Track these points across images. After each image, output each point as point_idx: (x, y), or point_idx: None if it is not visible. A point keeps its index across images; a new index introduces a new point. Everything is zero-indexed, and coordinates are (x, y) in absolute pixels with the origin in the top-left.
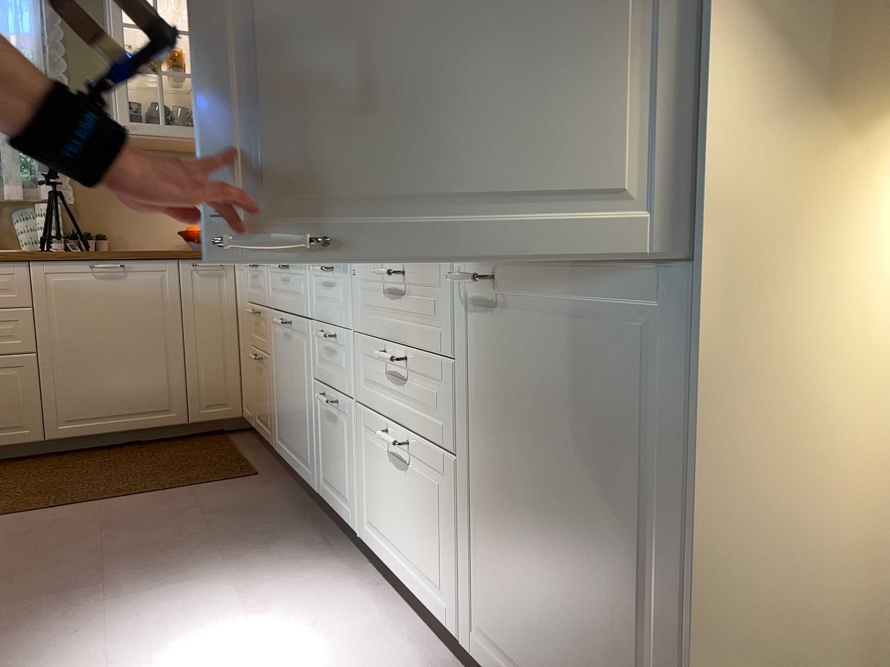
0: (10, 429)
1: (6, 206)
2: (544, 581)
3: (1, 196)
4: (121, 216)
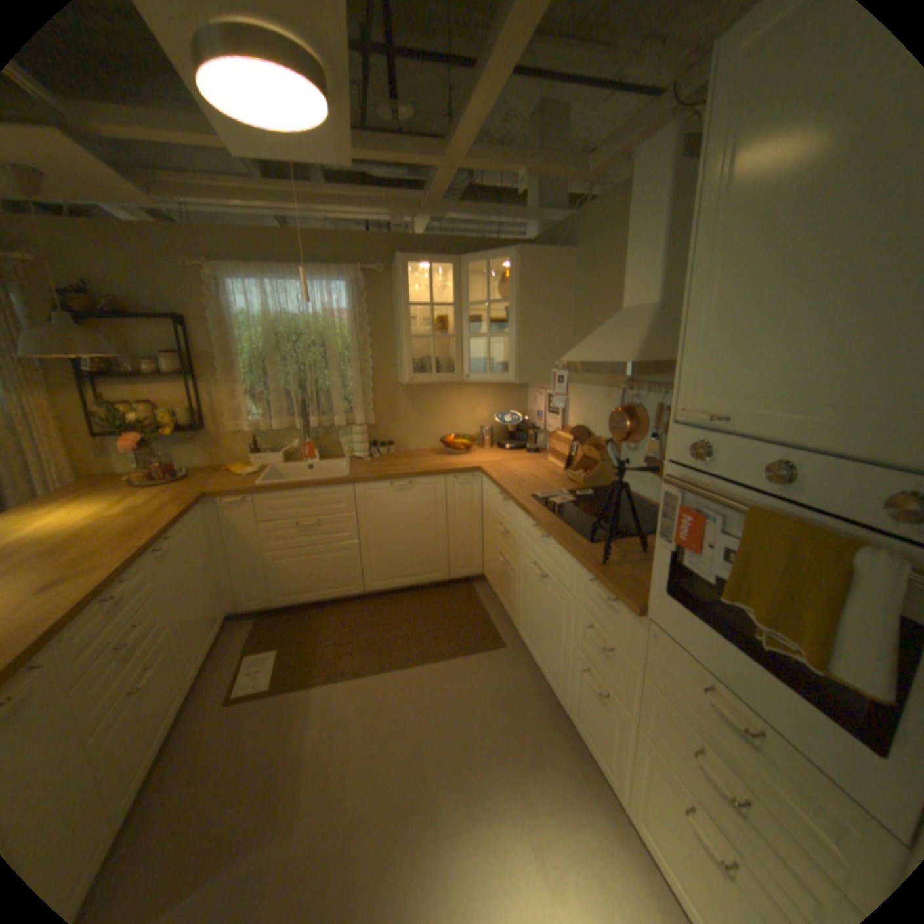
0: (344, 586)
1: (333, 426)
2: None
3: (331, 421)
4: (402, 428)
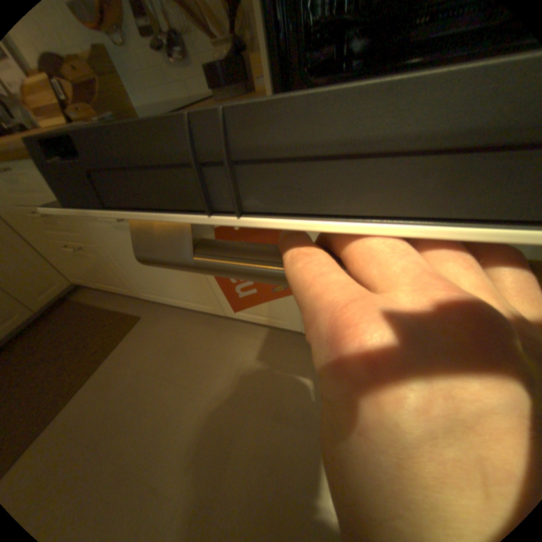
0: None
1: None
2: None
3: None
4: None
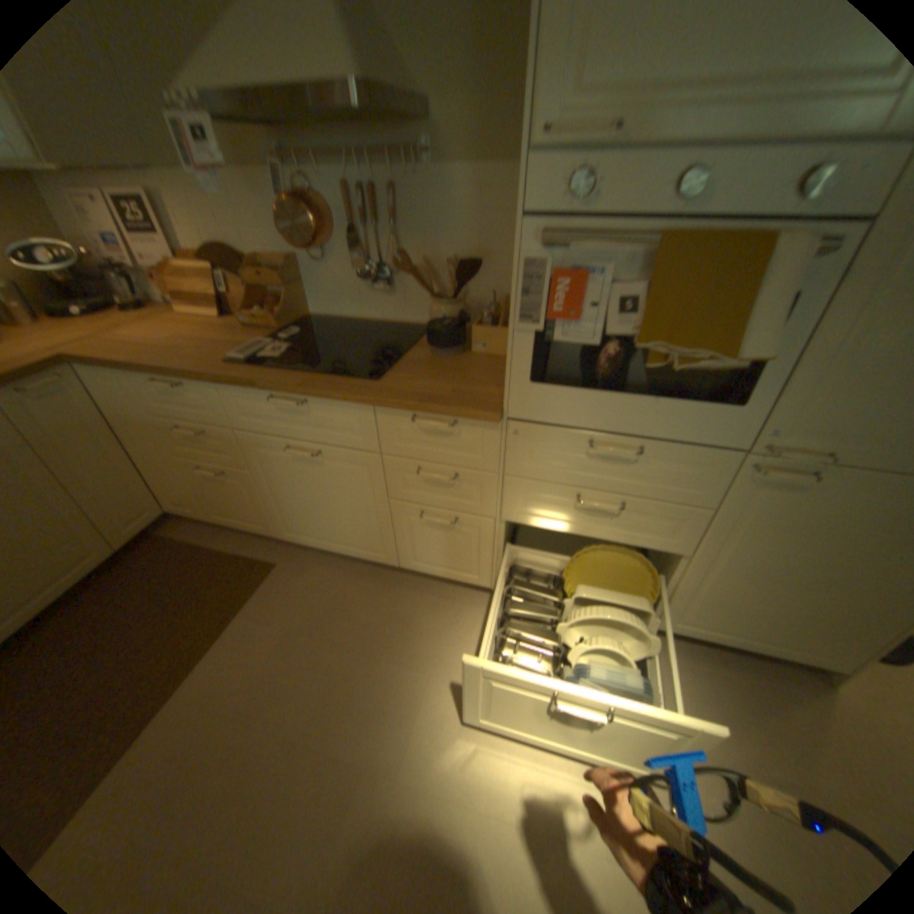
0: None
1: None
2: (778, 603)
3: None
4: None
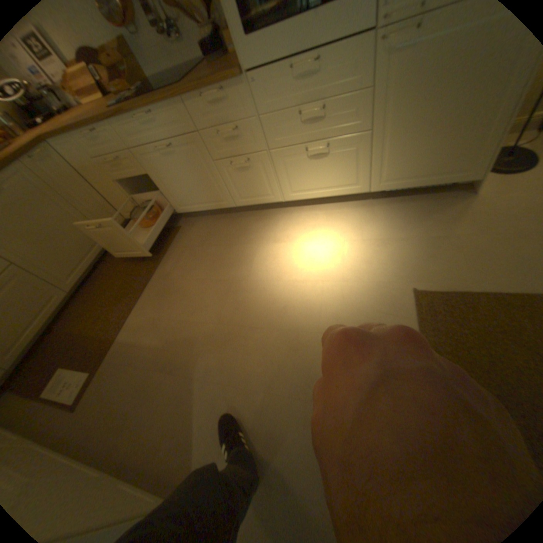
0: (48, 302)
1: None
2: (428, 142)
3: None
4: None
